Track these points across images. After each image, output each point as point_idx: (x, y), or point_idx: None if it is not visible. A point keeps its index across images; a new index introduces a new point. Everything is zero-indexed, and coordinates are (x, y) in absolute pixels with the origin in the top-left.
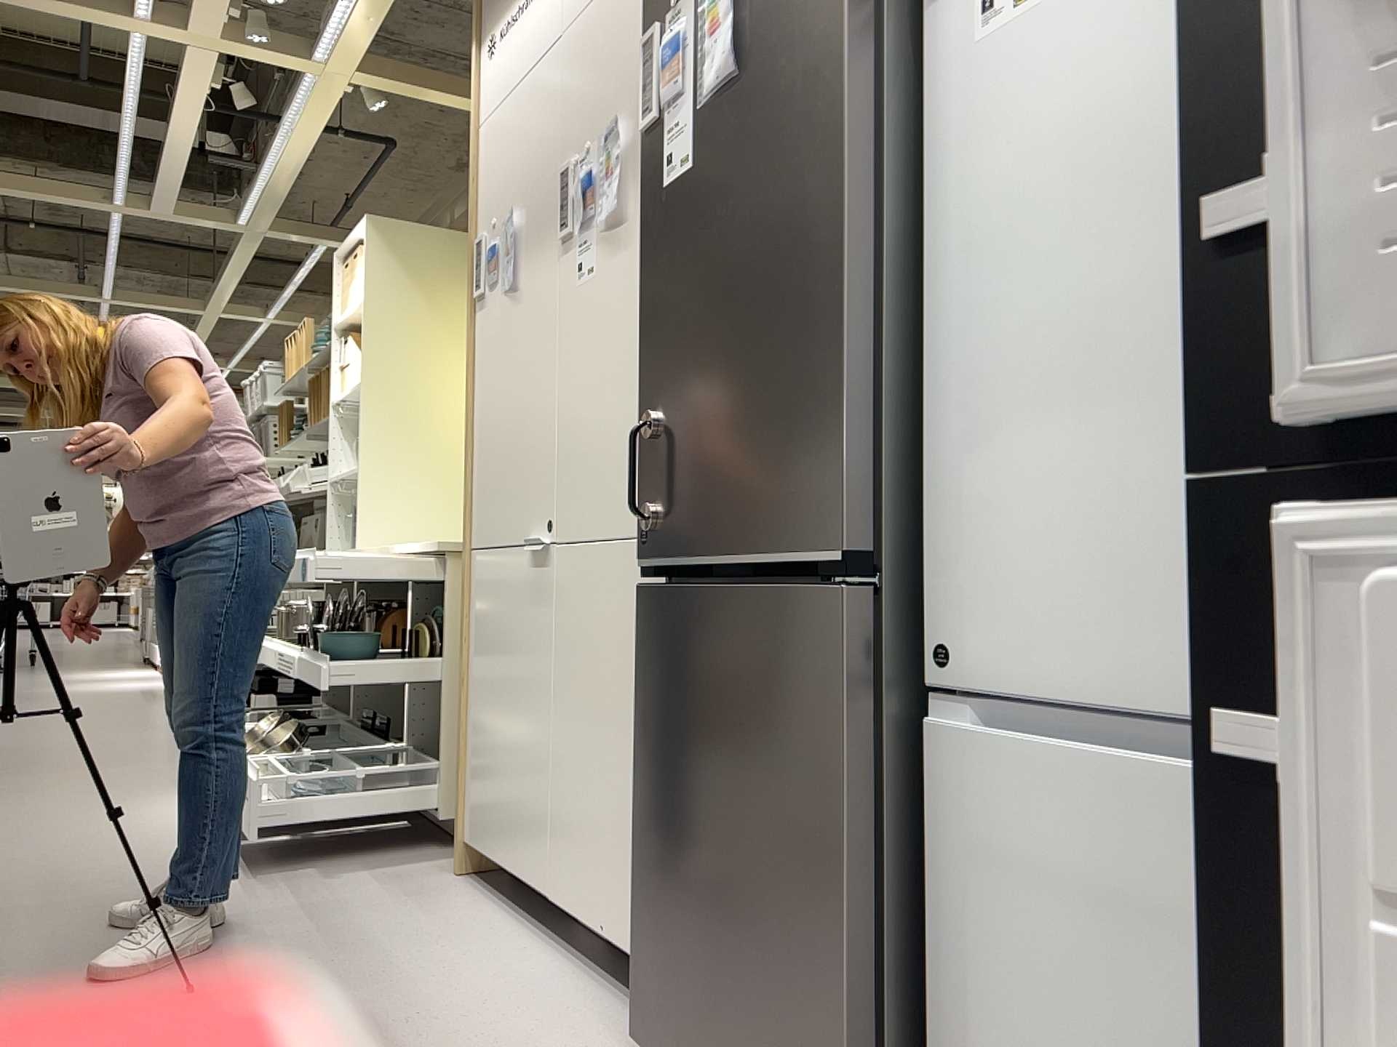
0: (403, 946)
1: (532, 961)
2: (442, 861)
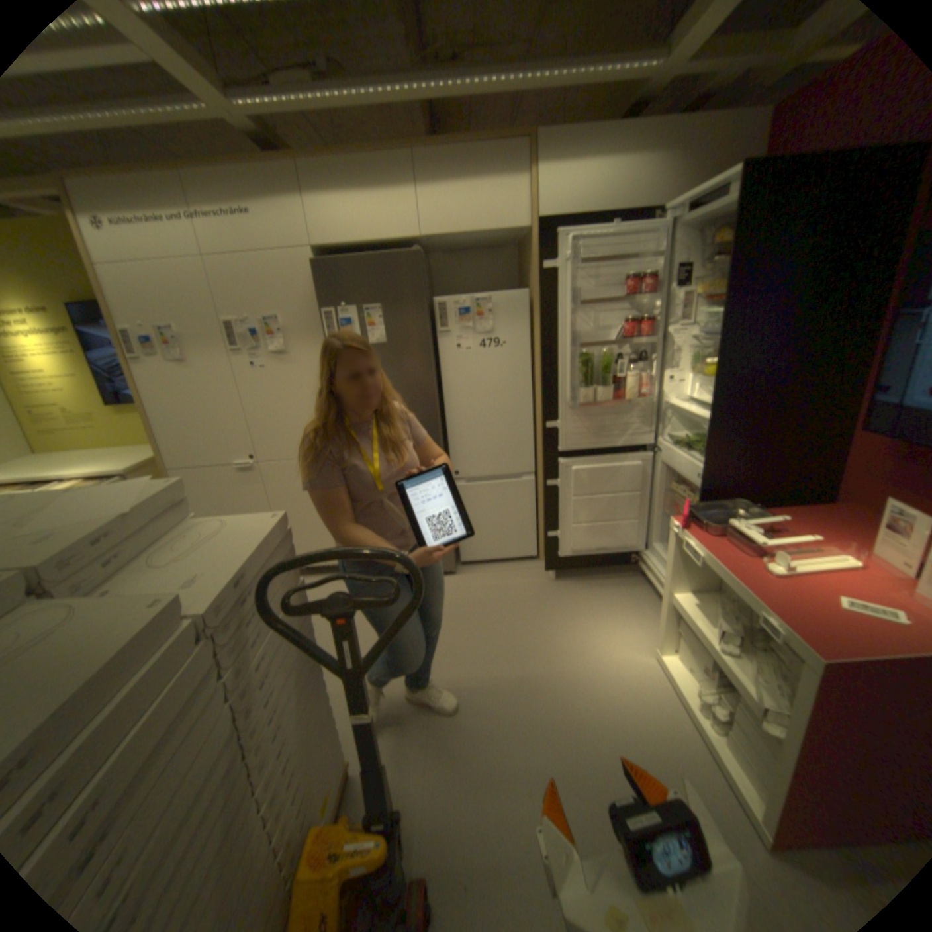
0: None
1: None
2: None
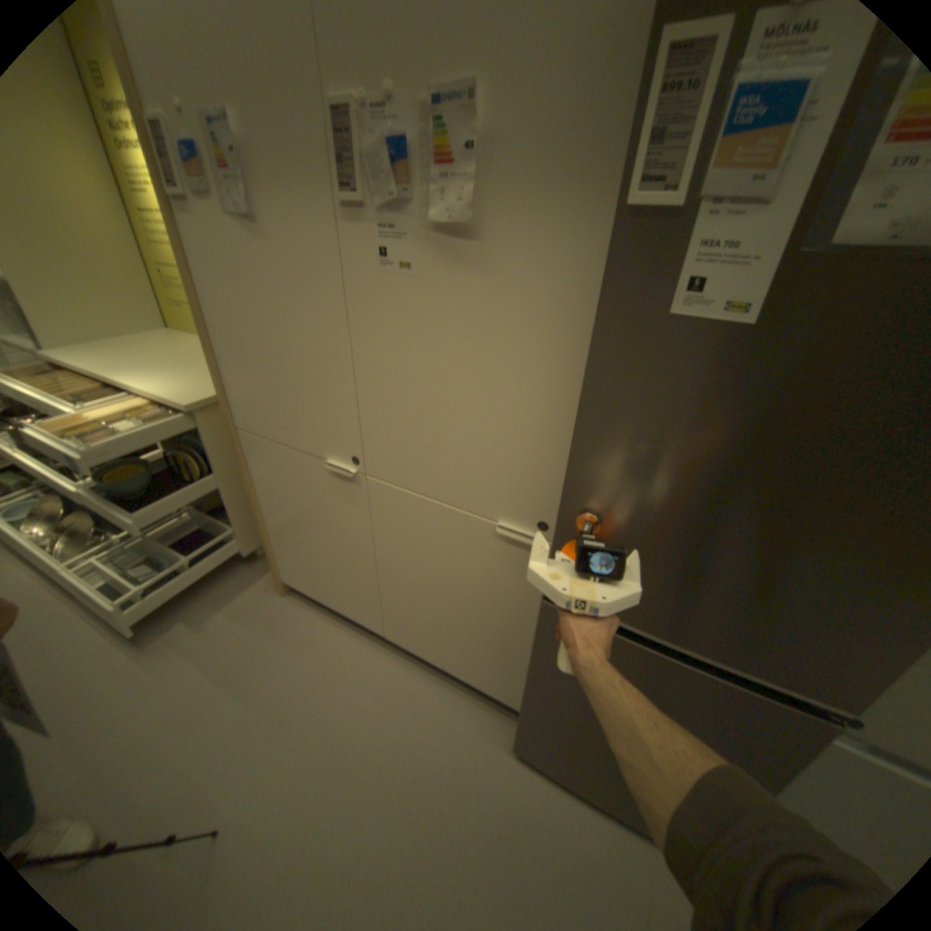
0: (309, 692)
1: (392, 673)
2: (260, 581)
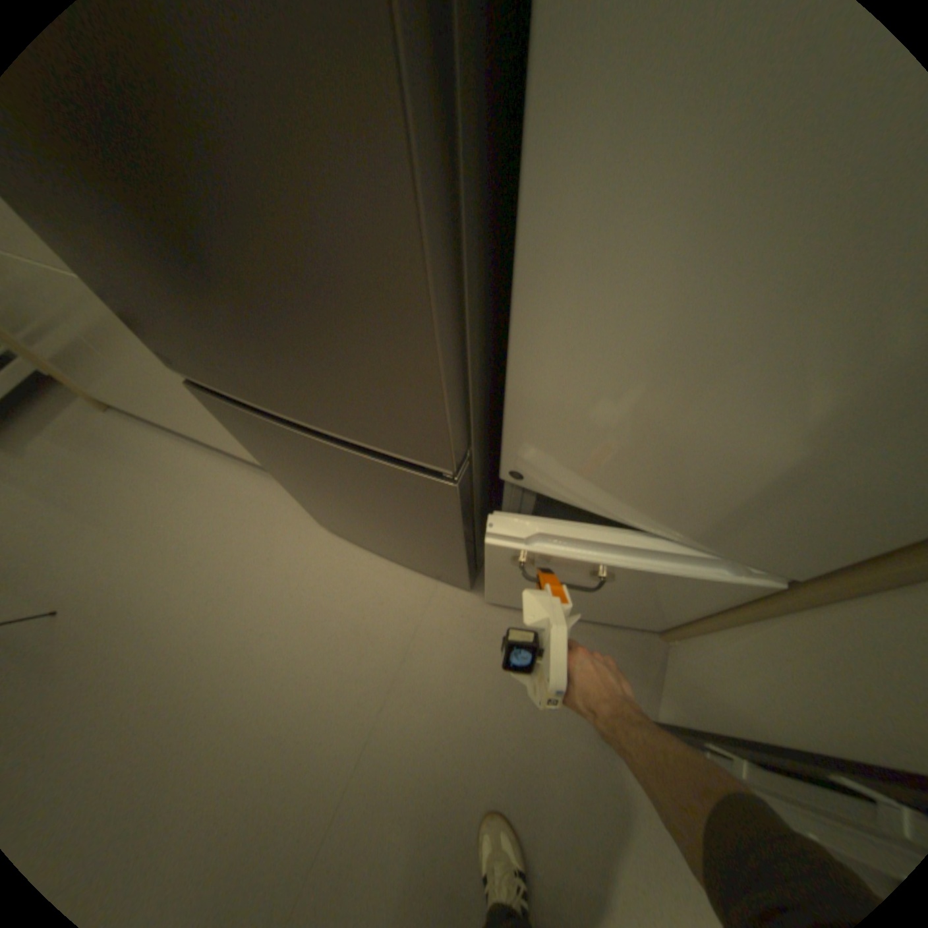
0: (134, 498)
1: (216, 472)
2: (79, 400)
